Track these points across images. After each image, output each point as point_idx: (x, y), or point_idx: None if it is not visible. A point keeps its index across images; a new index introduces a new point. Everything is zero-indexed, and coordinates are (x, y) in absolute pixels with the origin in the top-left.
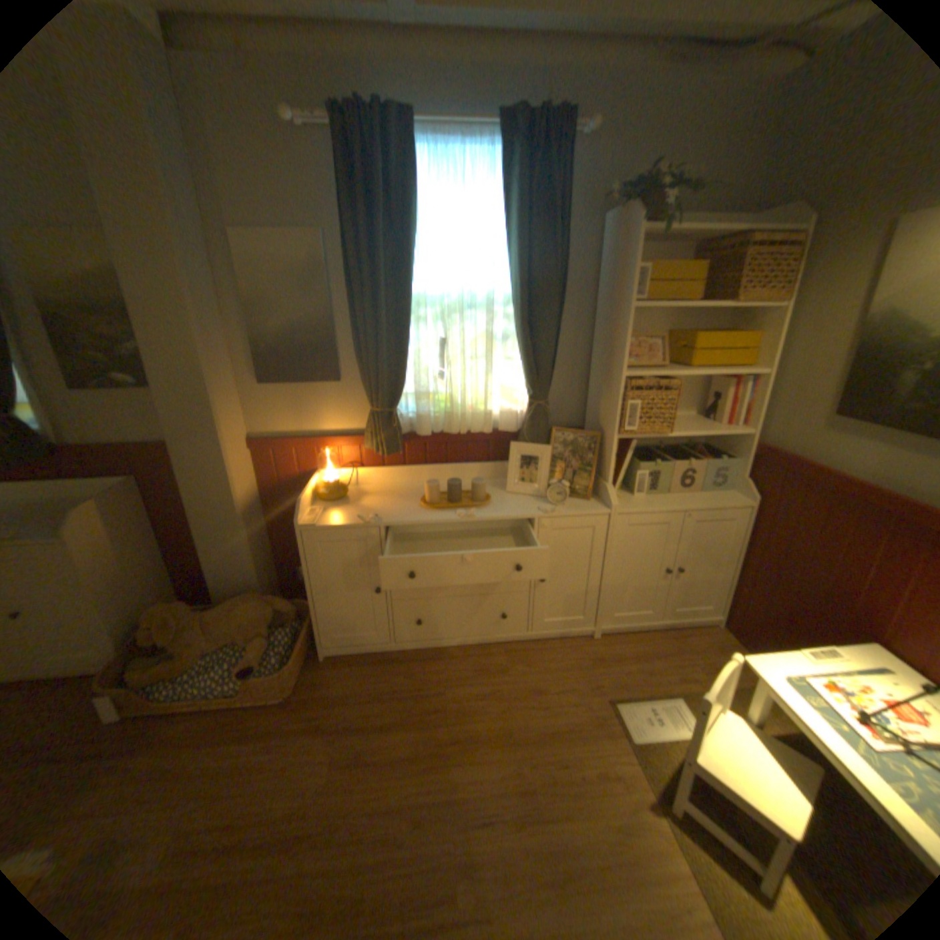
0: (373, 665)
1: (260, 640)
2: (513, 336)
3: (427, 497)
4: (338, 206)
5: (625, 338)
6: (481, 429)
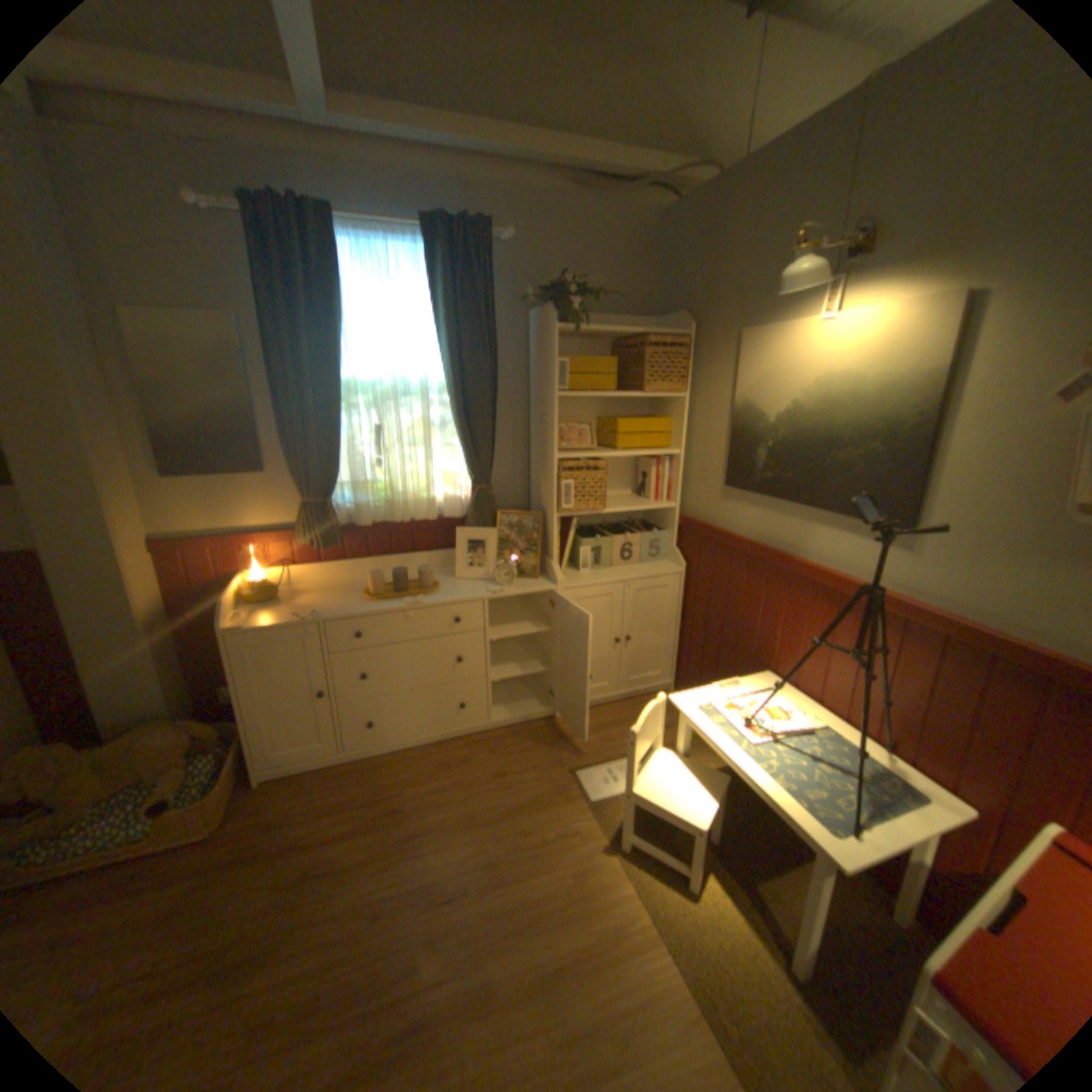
0: (319, 781)
1: (175, 770)
2: (451, 423)
3: (371, 589)
4: (254, 293)
5: (553, 424)
6: (426, 517)
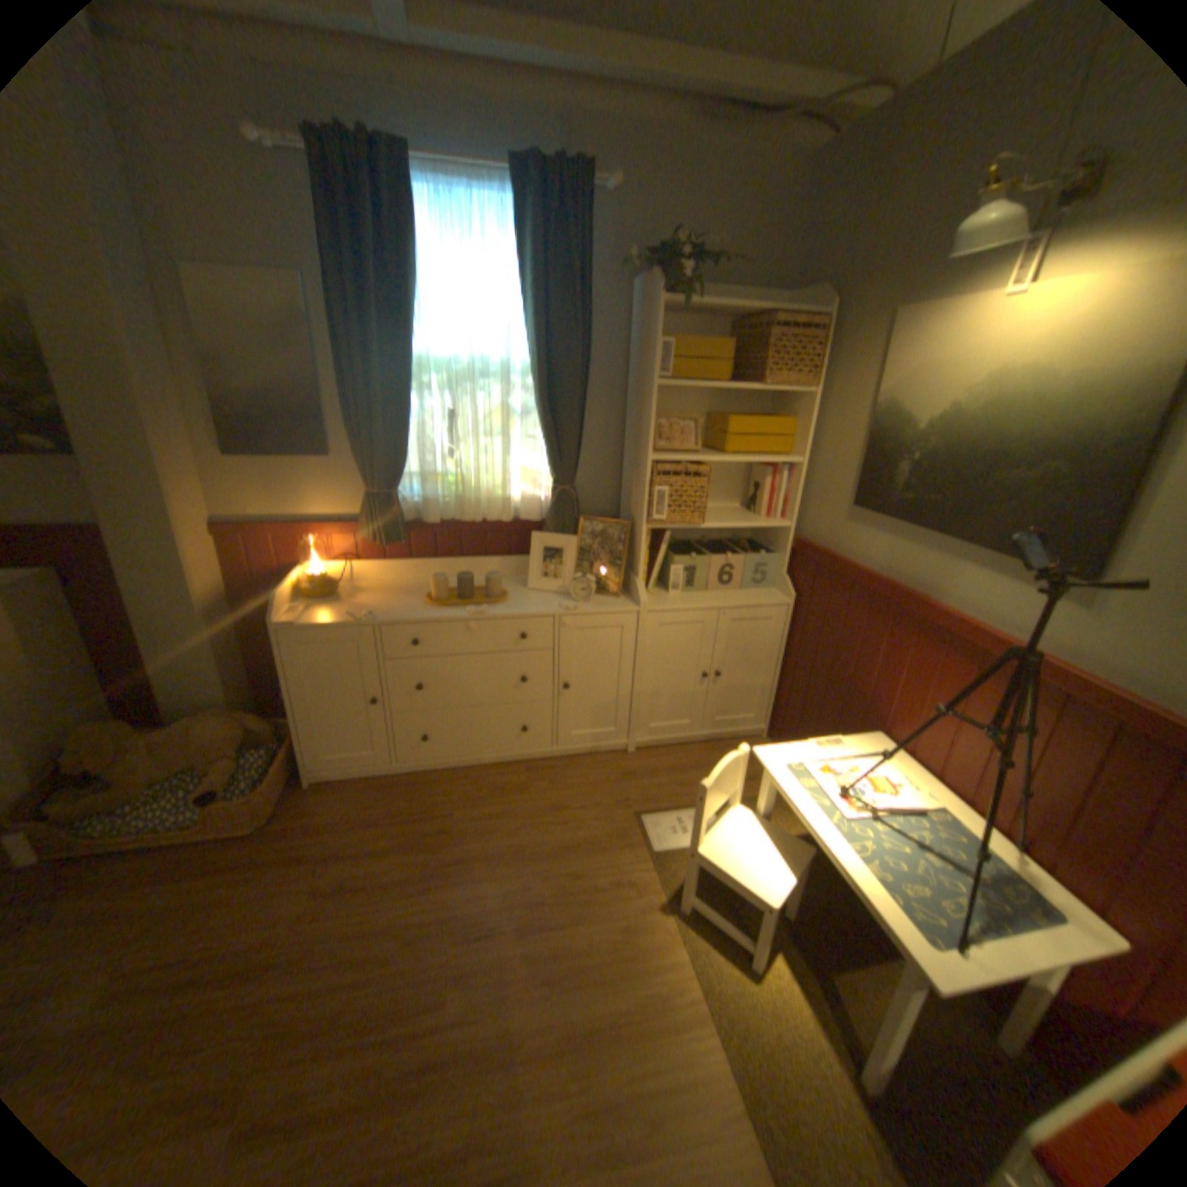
0: (369, 789)
1: (226, 762)
2: (533, 411)
3: (433, 593)
4: (318, 249)
5: (649, 418)
6: (499, 517)
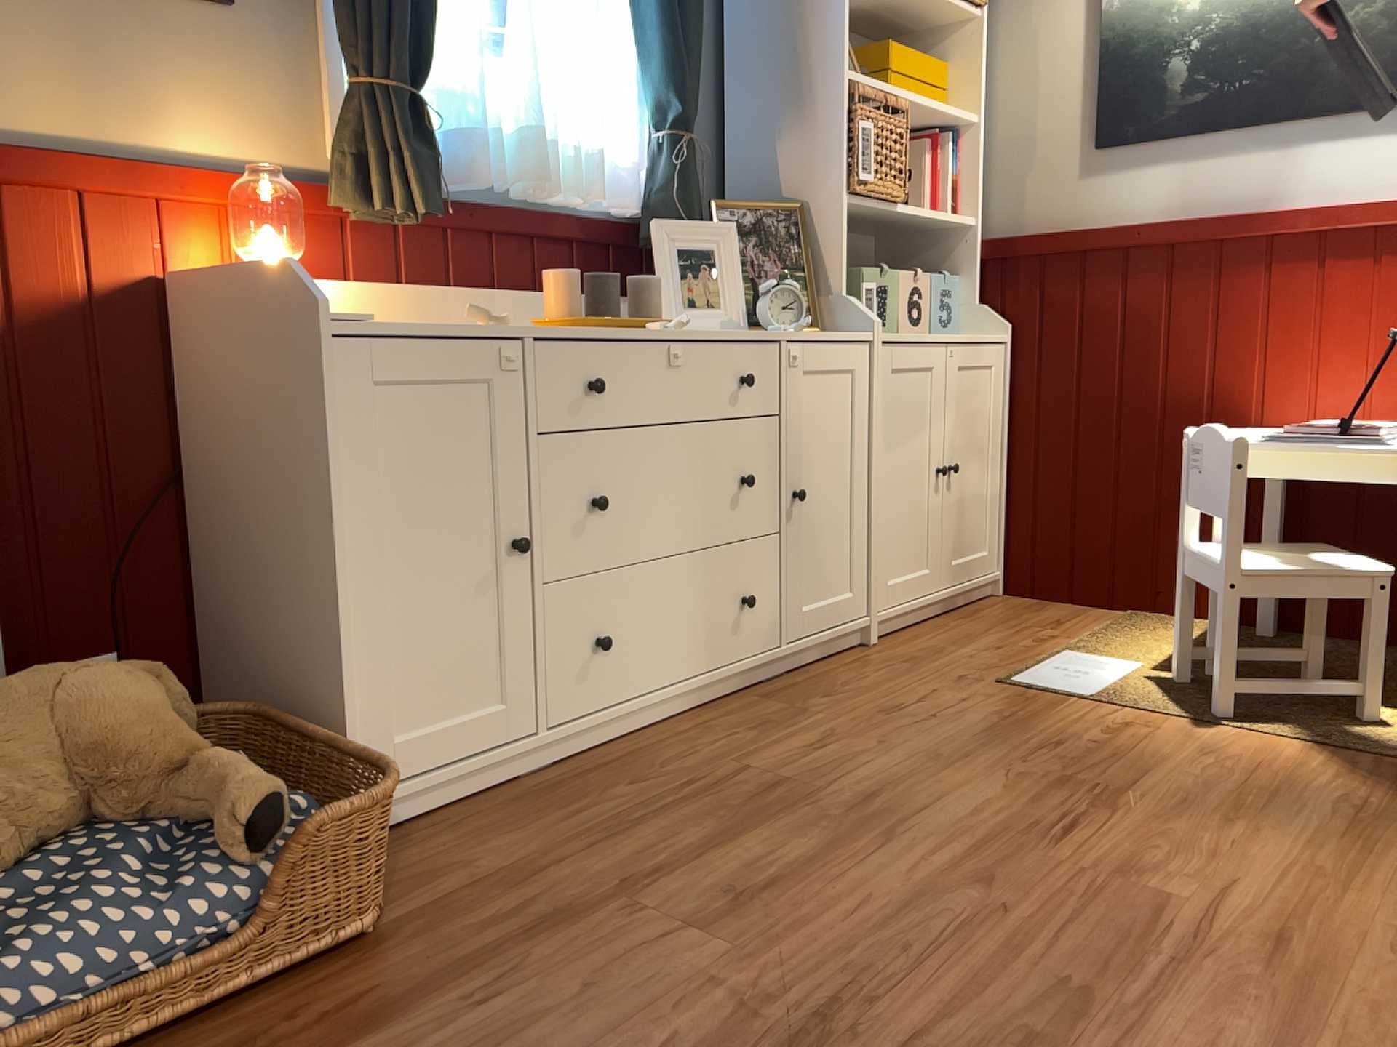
0: (517, 802)
1: (219, 752)
2: None
3: (555, 311)
4: None
5: (839, 7)
6: (586, 193)
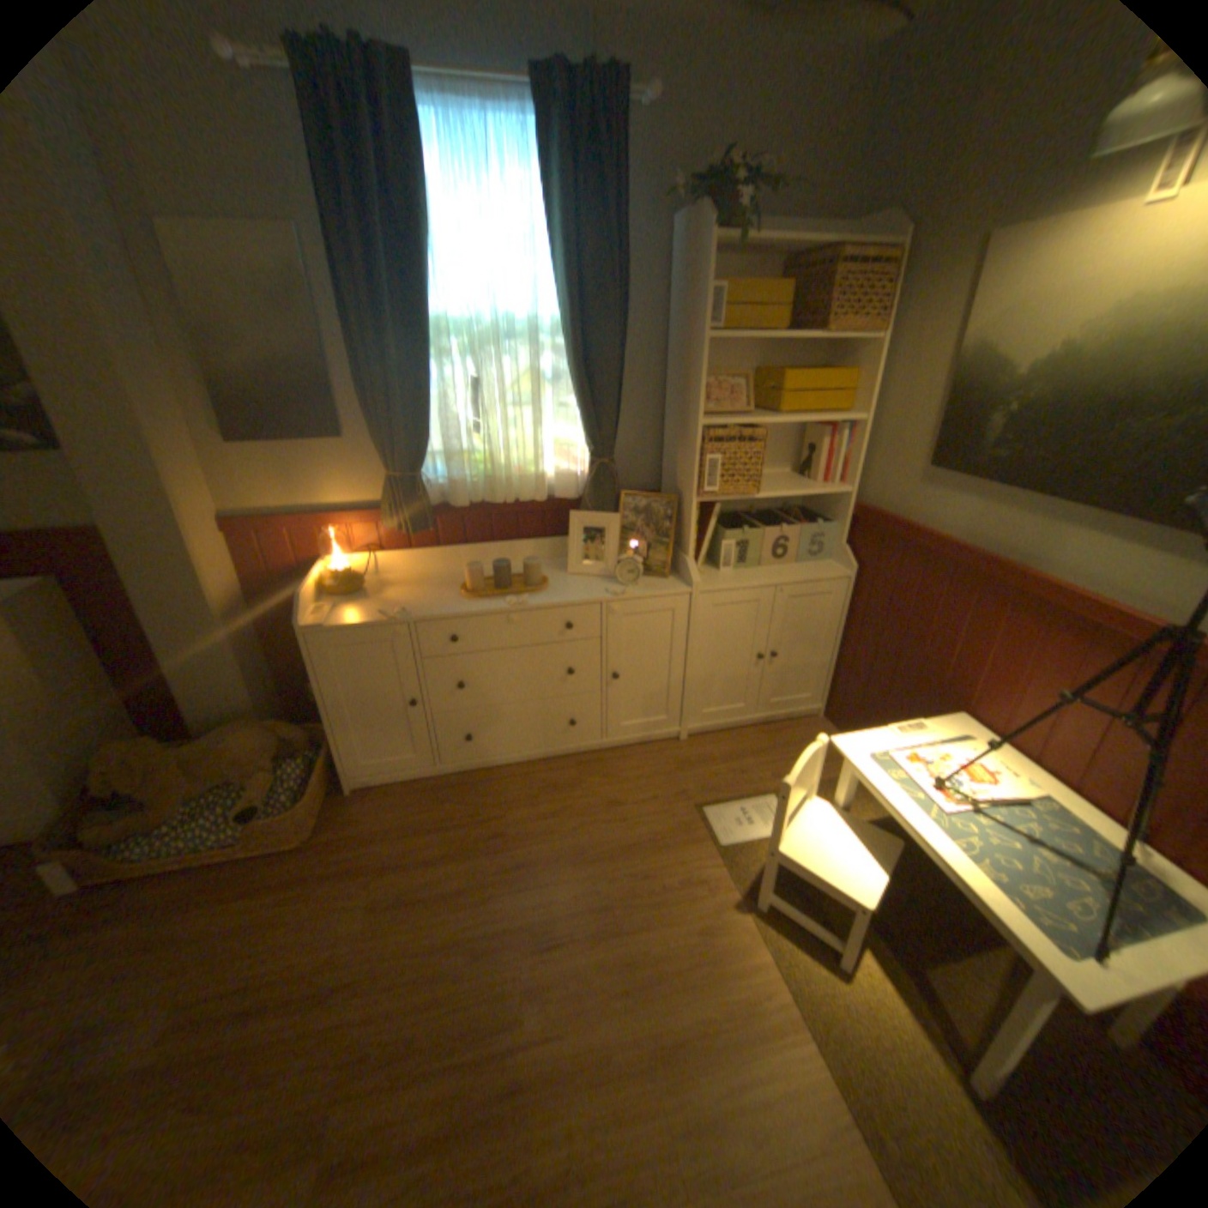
0: (414, 793)
1: (263, 775)
2: (566, 375)
3: (468, 584)
4: (315, 193)
5: (700, 377)
6: (533, 497)
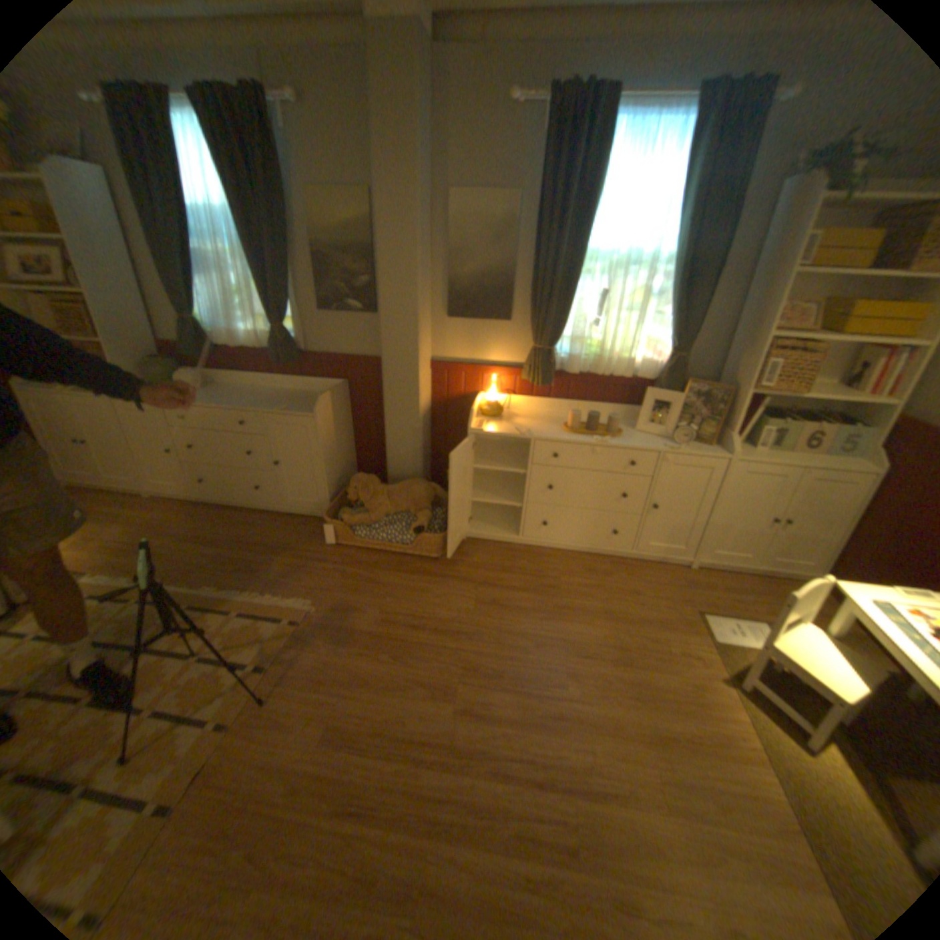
0: (502, 549)
1: (427, 511)
2: (668, 292)
3: (568, 424)
4: (541, 173)
5: (779, 300)
6: (622, 374)
